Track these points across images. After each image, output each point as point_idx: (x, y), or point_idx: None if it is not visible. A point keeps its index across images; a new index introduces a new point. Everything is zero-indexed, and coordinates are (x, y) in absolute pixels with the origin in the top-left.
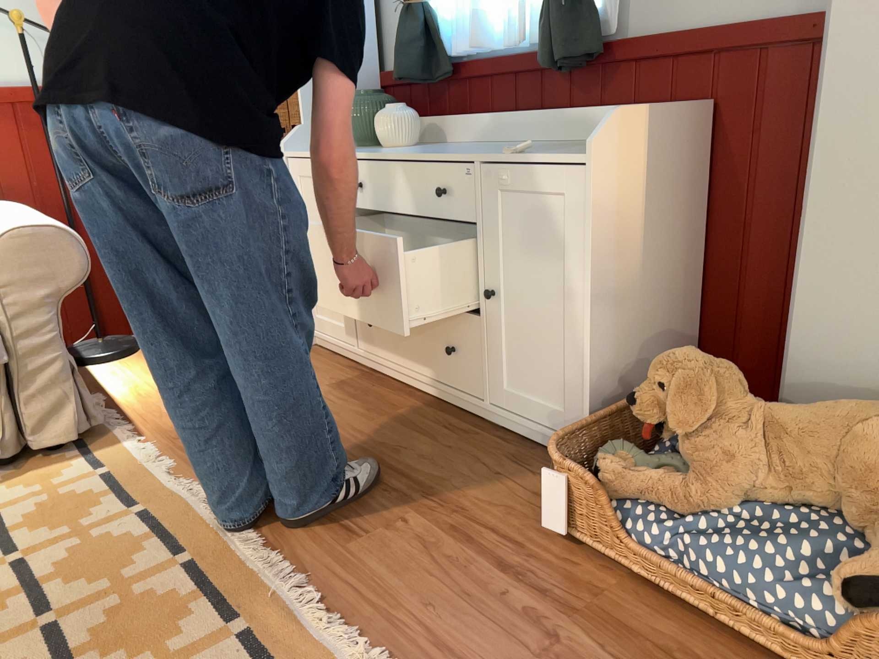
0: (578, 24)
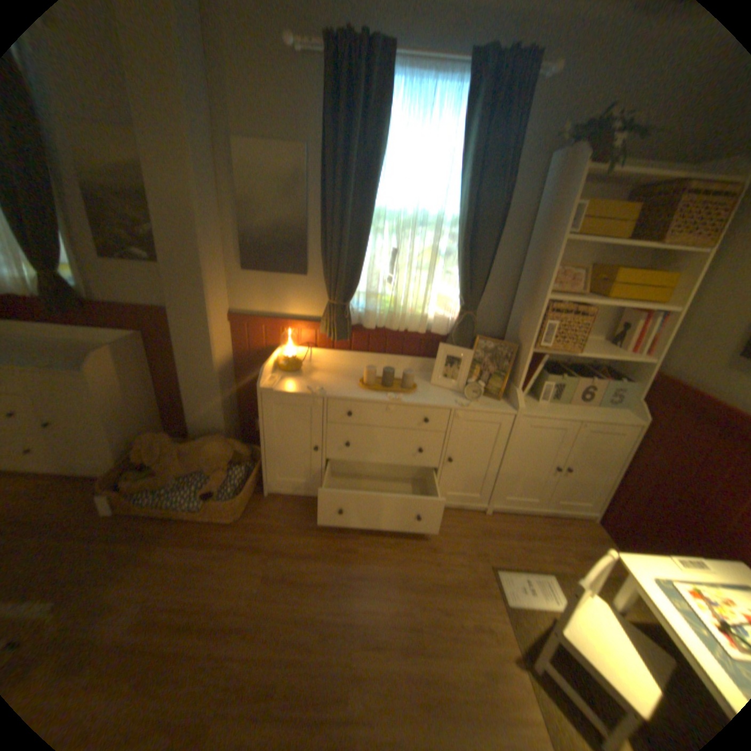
0: (64, 297)
